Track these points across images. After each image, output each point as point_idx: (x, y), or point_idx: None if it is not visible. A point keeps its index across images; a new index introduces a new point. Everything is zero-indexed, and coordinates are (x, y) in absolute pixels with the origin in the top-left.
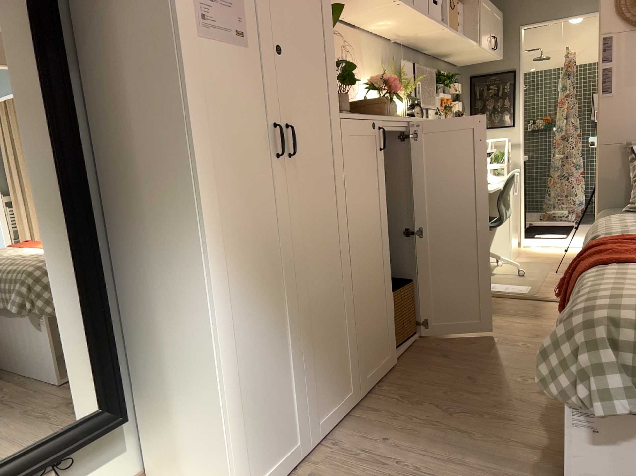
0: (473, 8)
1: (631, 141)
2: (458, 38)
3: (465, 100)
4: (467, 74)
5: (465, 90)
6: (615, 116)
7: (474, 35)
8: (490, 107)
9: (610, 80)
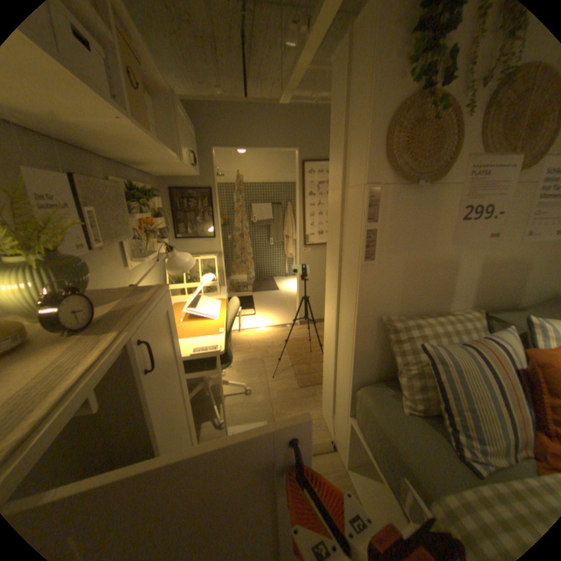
0: (168, 106)
1: (386, 312)
2: (153, 140)
3: (166, 208)
4: (165, 182)
5: (165, 198)
6: (374, 286)
7: (173, 143)
8: (192, 217)
9: (374, 243)
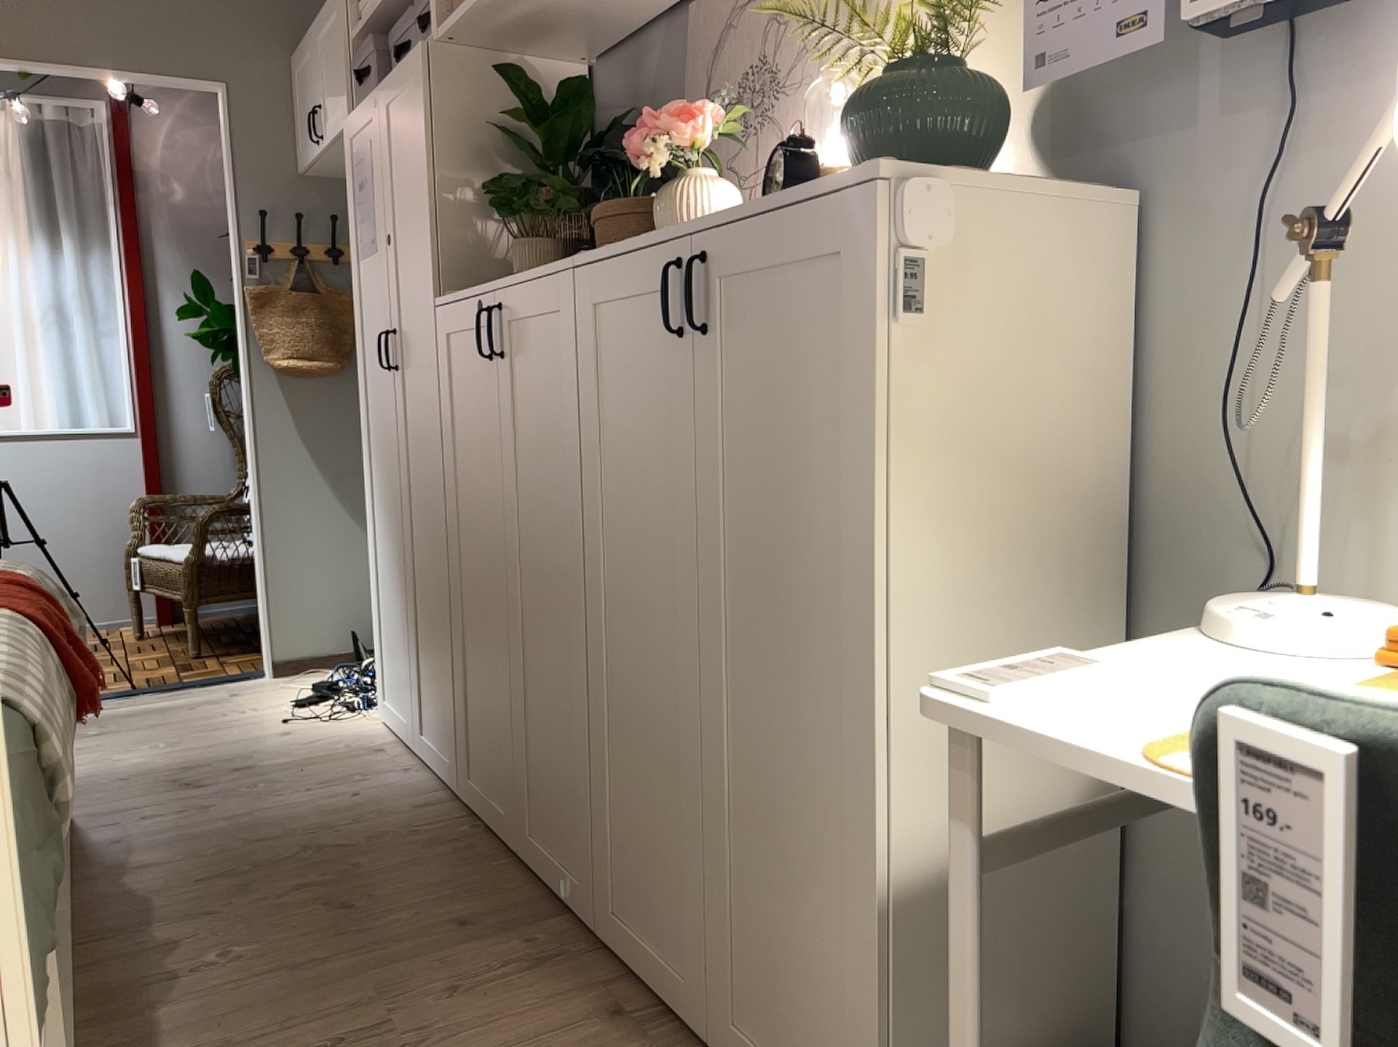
0: None
1: None
2: None
3: None
4: None
5: None
6: None
7: None
8: None
9: None
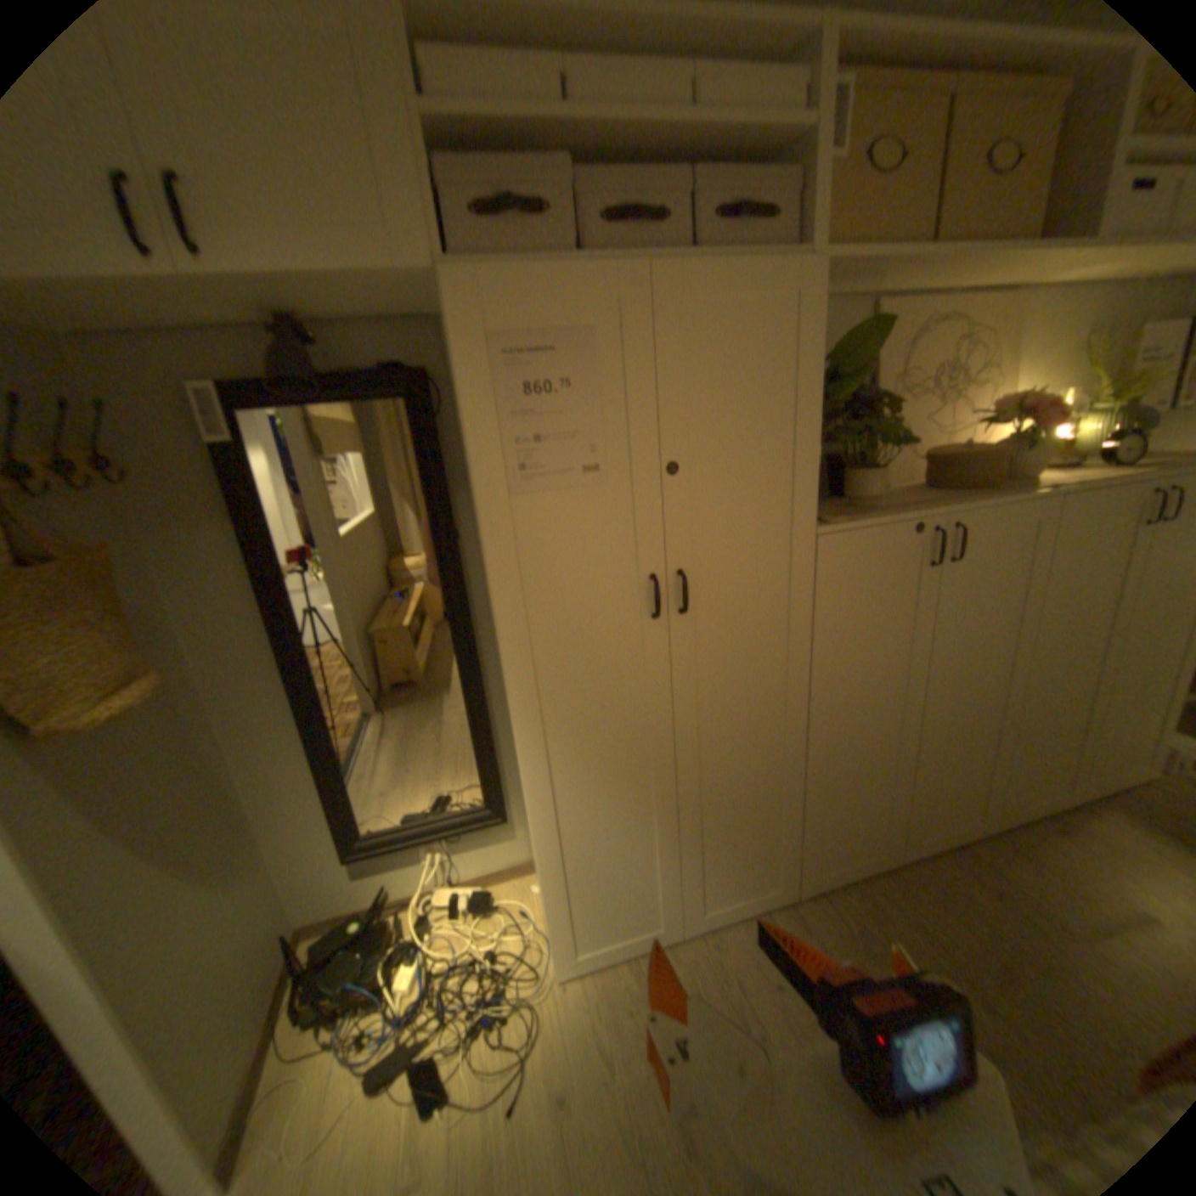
0: None
1: None
2: None
3: None
4: None
5: None
6: None
7: None
8: None
9: None
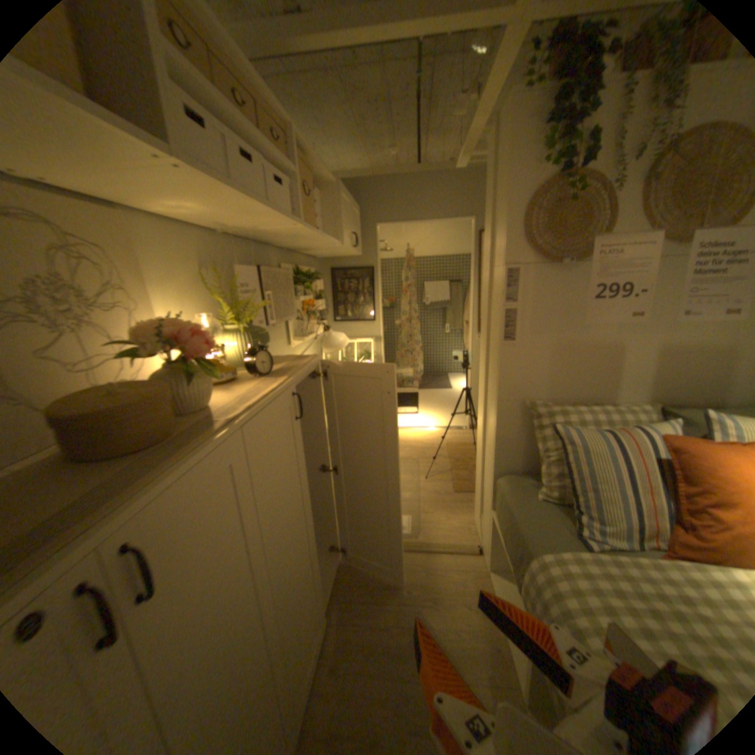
0: (333, 196)
1: (531, 397)
2: (319, 235)
3: (328, 291)
4: (328, 264)
5: (327, 280)
6: (516, 368)
7: (336, 230)
8: (352, 300)
9: (513, 323)
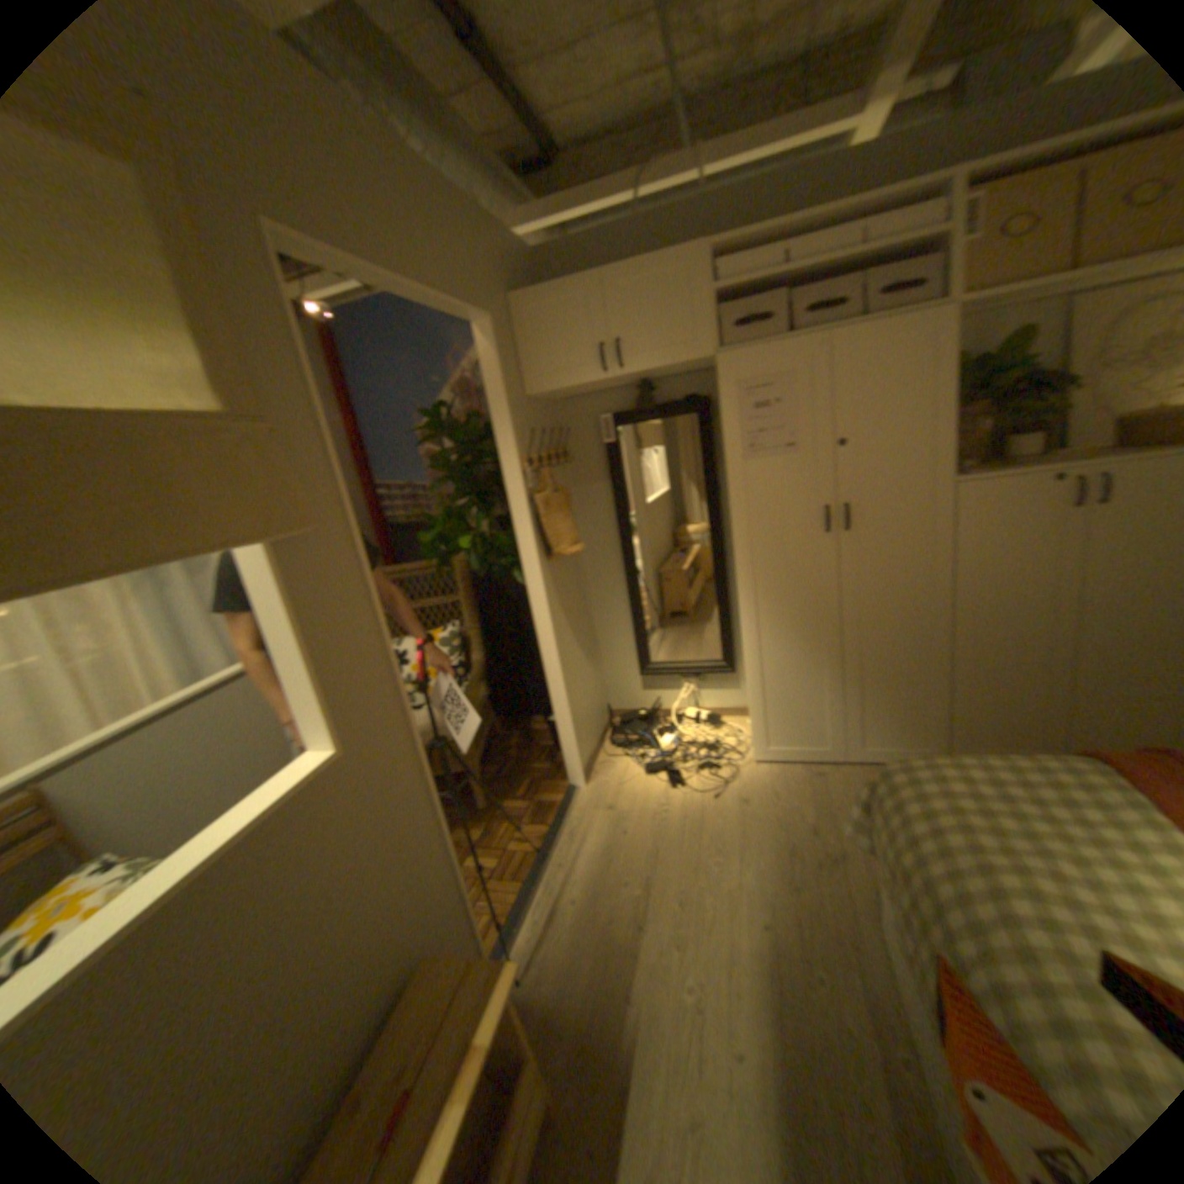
0: None
1: None
2: None
3: None
4: None
5: None
6: None
7: None
8: None
9: None
